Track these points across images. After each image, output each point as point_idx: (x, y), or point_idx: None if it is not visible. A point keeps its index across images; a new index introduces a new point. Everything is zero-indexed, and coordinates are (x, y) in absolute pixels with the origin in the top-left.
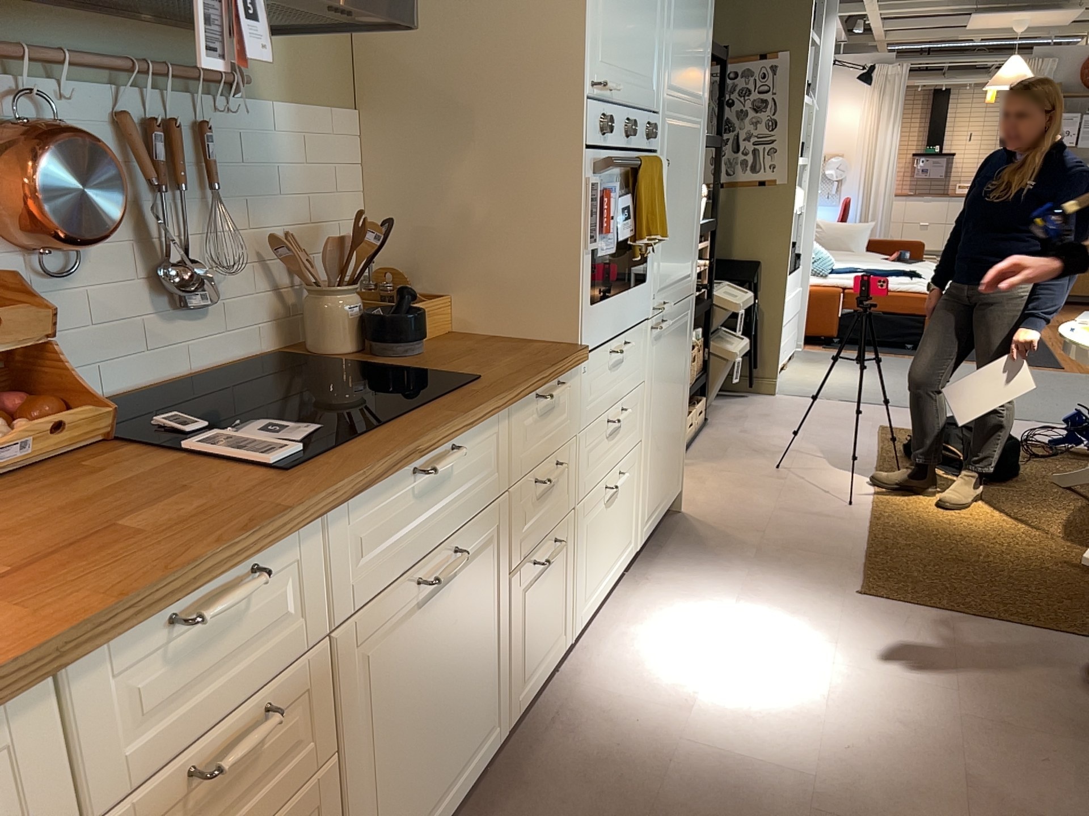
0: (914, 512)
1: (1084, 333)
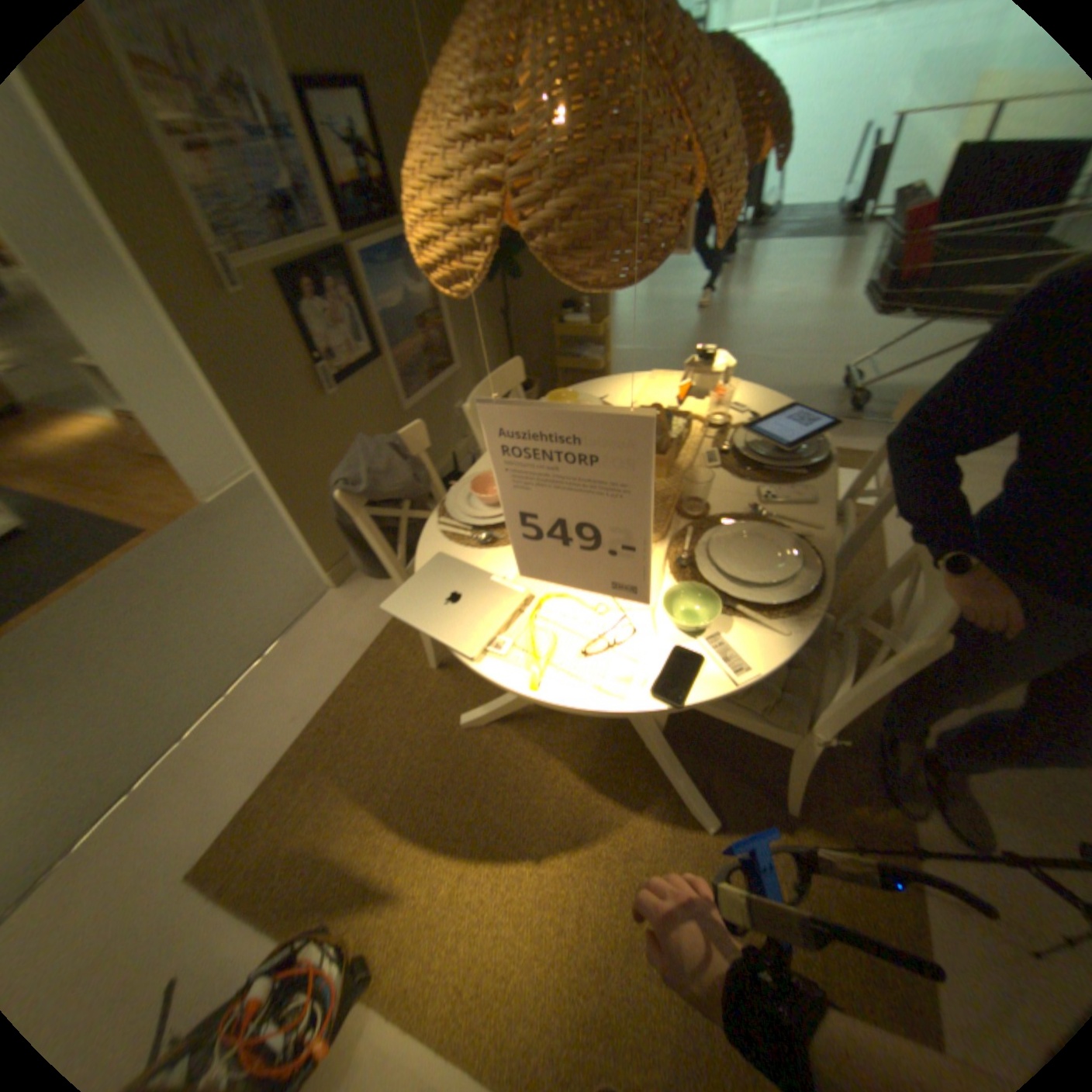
0: (560, 1015)
1: (521, 644)
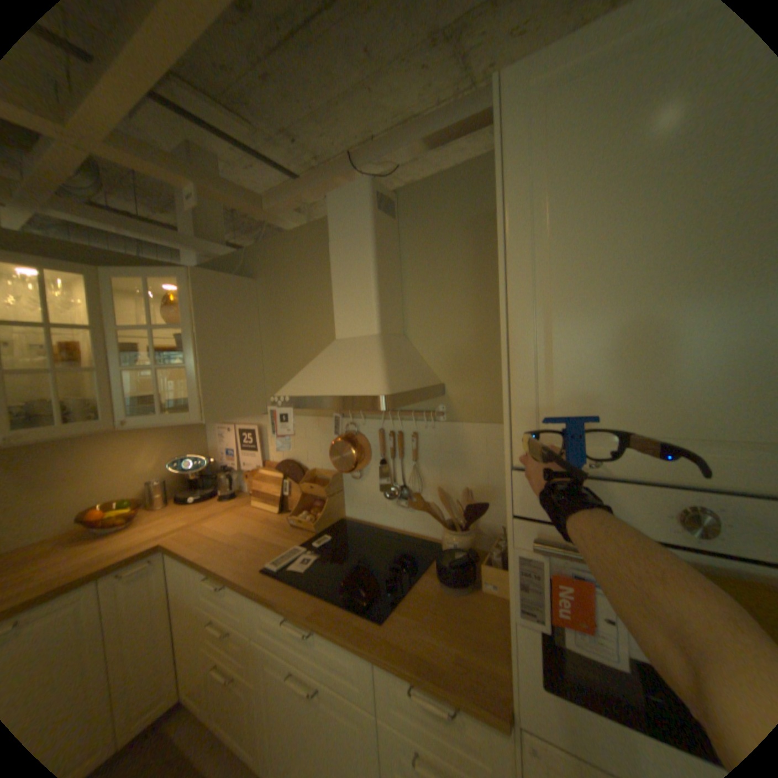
0: None
1: None
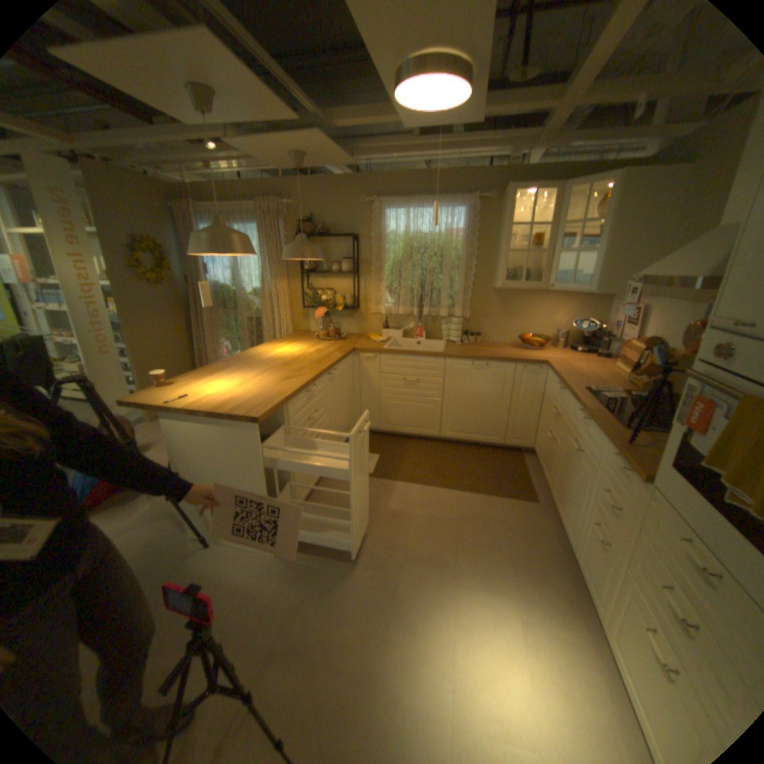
0: None
1: None
